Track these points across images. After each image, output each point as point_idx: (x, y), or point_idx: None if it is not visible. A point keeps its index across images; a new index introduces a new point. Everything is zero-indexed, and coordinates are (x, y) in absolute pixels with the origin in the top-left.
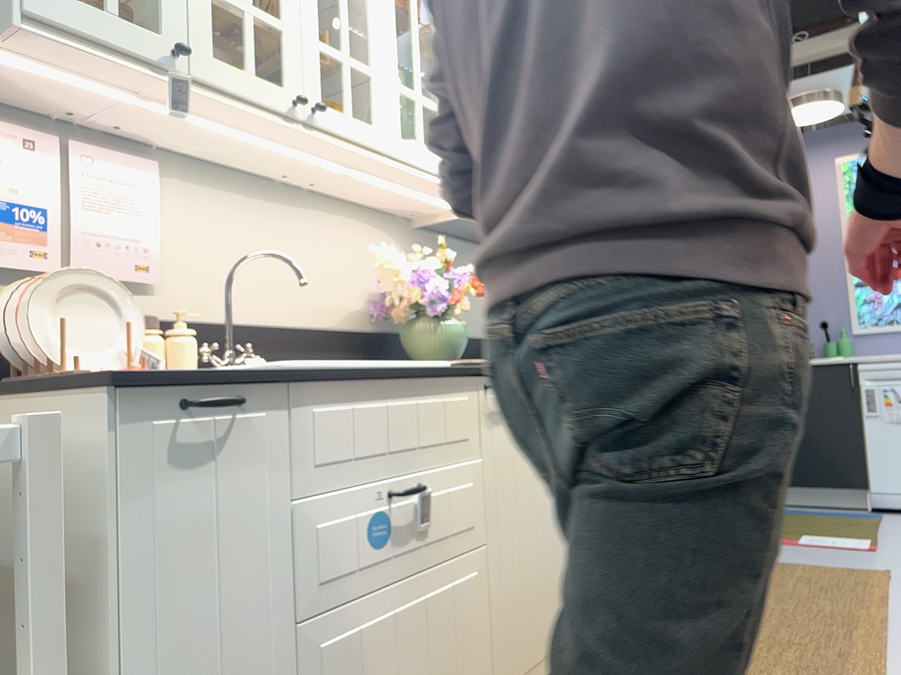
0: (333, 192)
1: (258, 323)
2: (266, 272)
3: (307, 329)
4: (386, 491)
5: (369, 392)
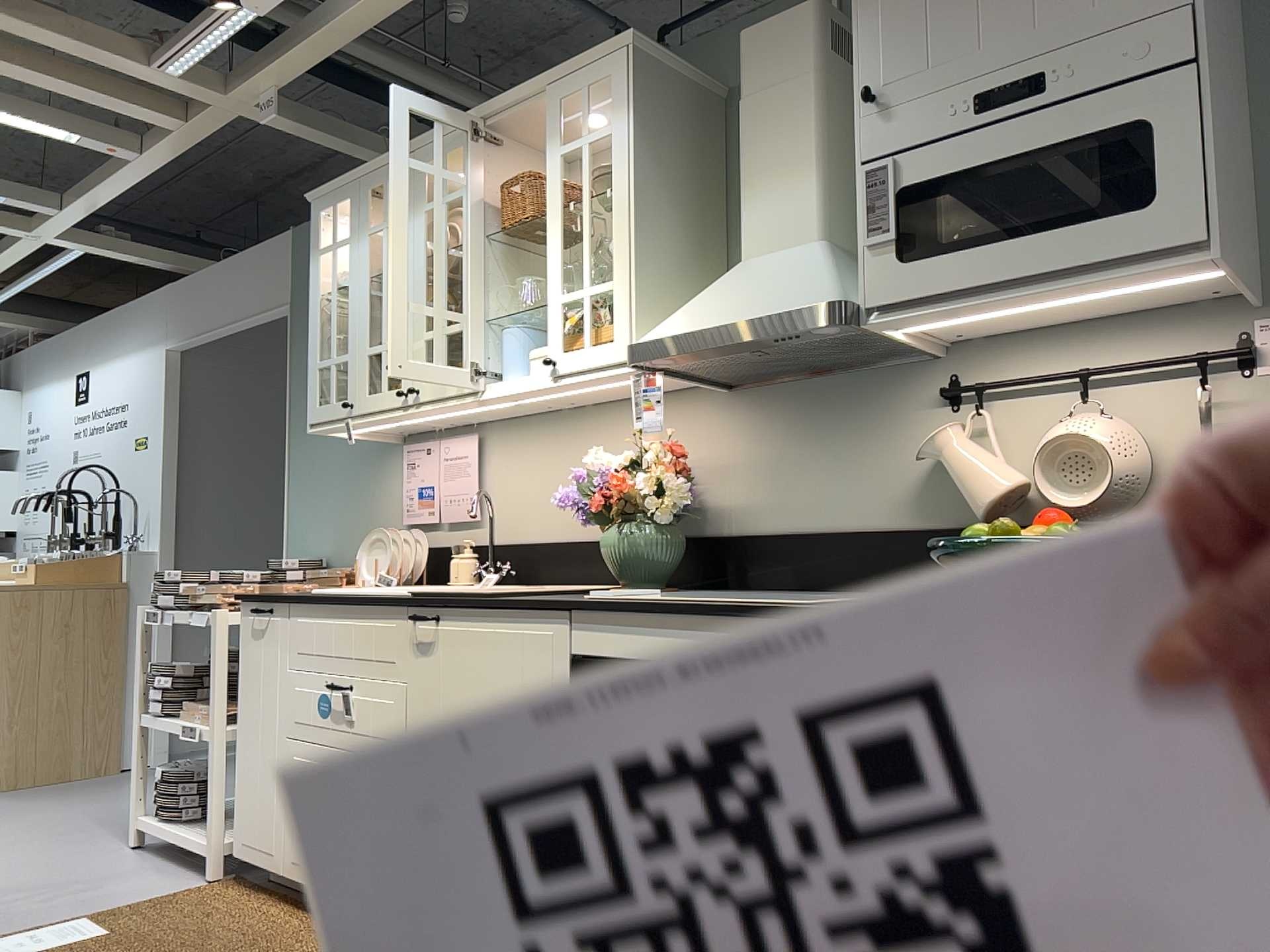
0: (599, 398)
1: (542, 541)
2: (551, 494)
3: (581, 542)
4: (331, 682)
5: (326, 612)
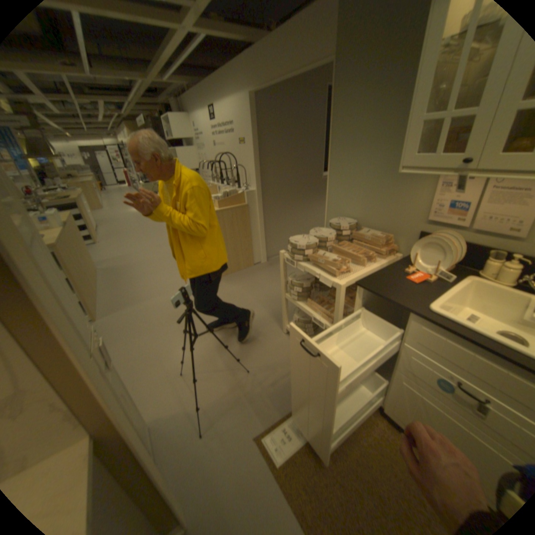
0: None
1: None
2: None
3: None
4: (460, 382)
5: (466, 345)
